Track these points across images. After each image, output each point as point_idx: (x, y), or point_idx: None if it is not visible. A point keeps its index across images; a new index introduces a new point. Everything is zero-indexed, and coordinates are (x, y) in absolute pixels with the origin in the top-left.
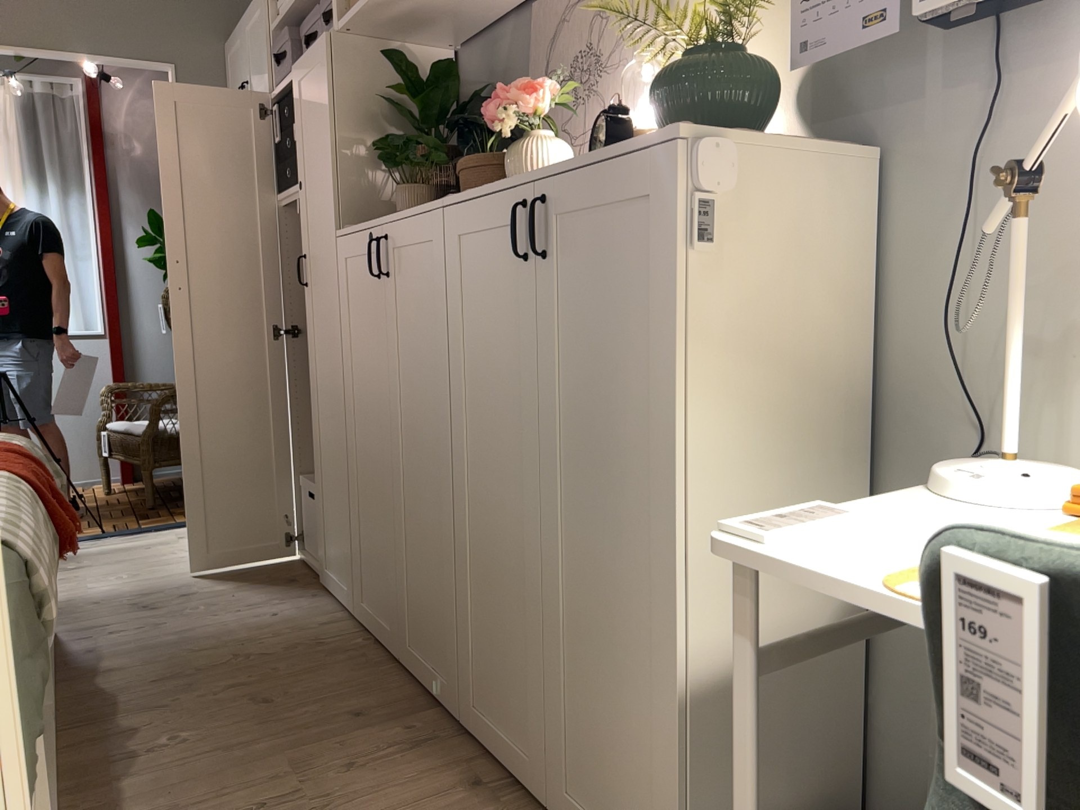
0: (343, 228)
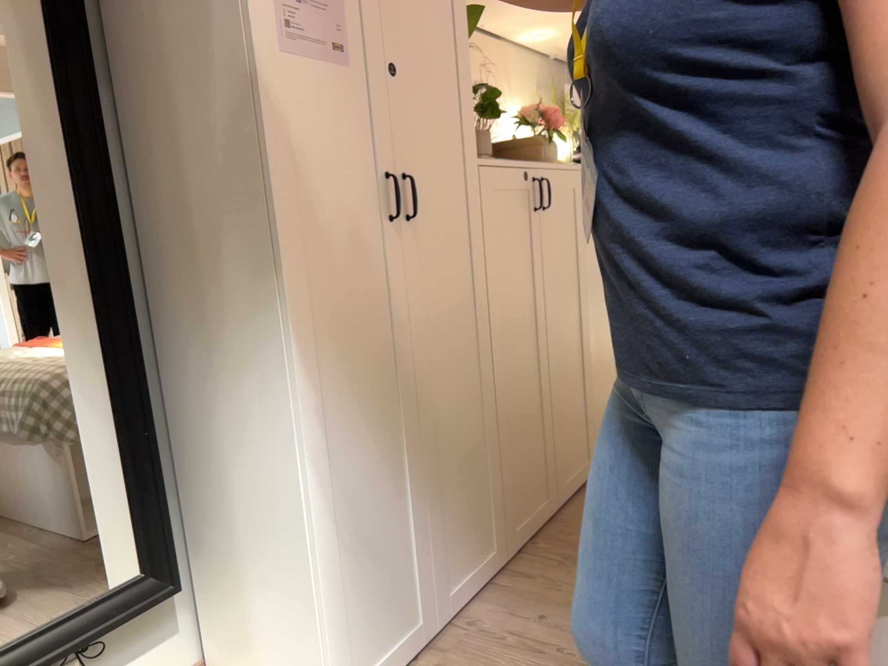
0: (480, 155)
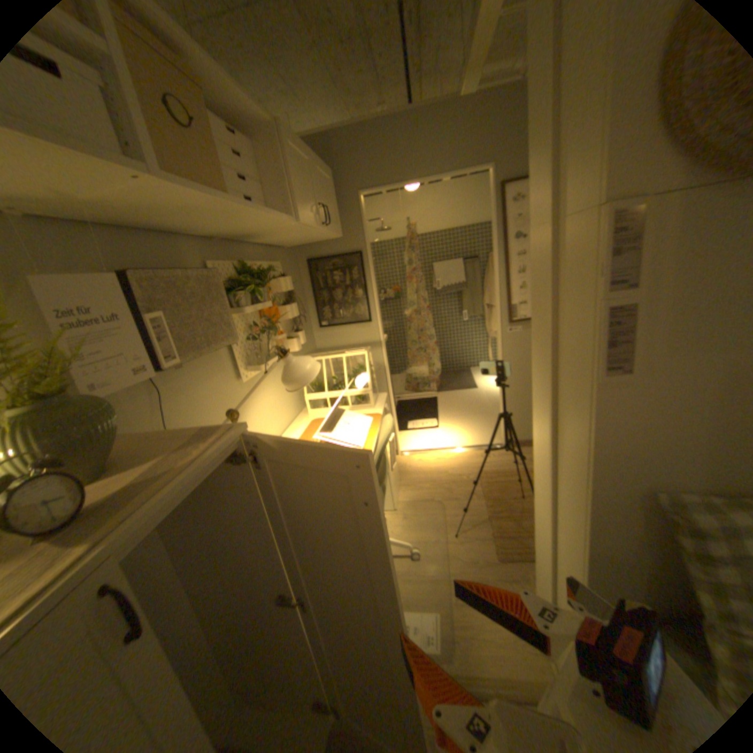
0: None
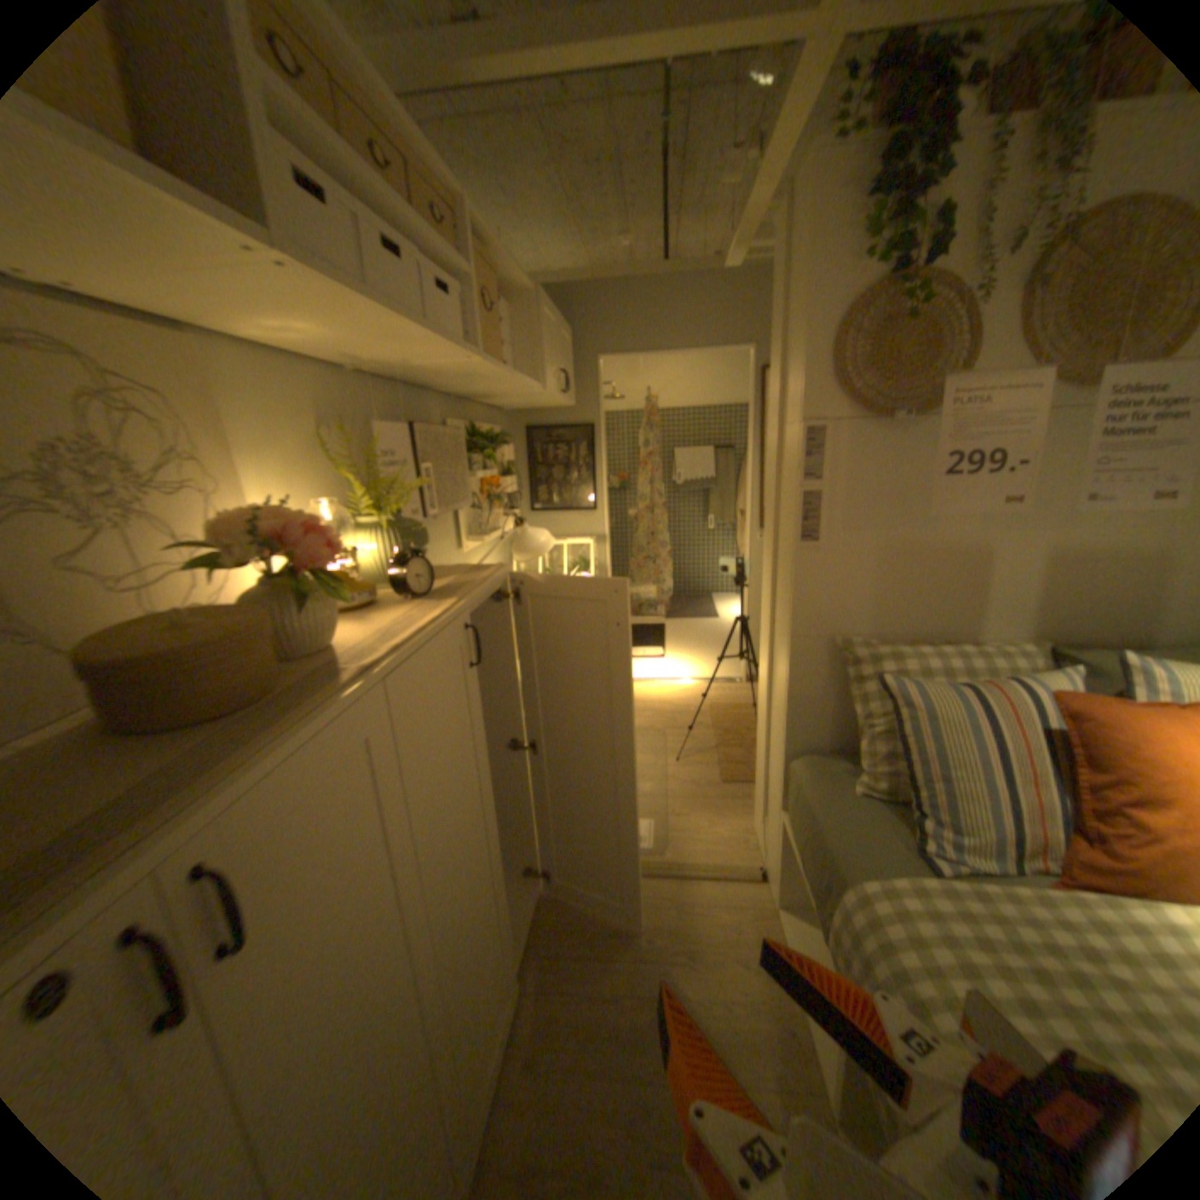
0: None
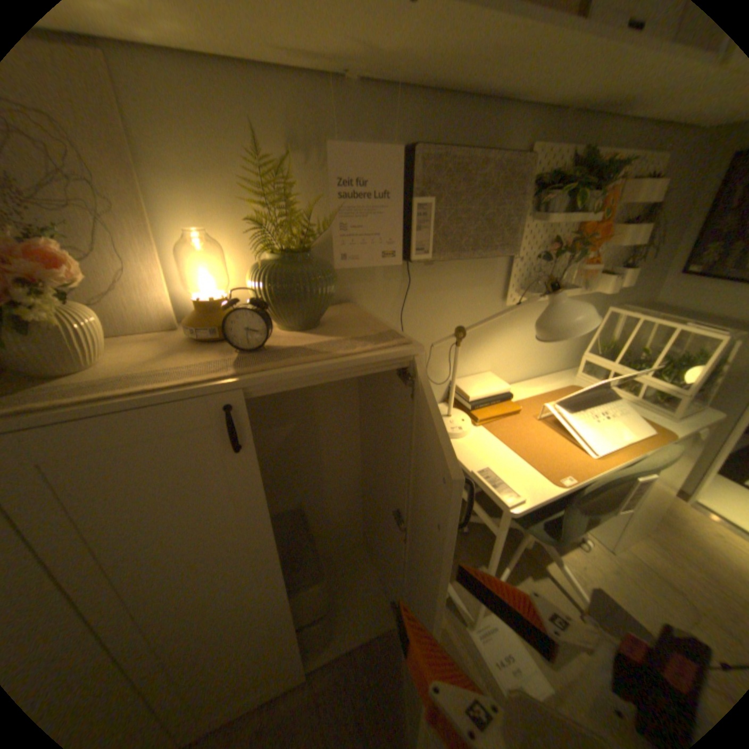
0: None
